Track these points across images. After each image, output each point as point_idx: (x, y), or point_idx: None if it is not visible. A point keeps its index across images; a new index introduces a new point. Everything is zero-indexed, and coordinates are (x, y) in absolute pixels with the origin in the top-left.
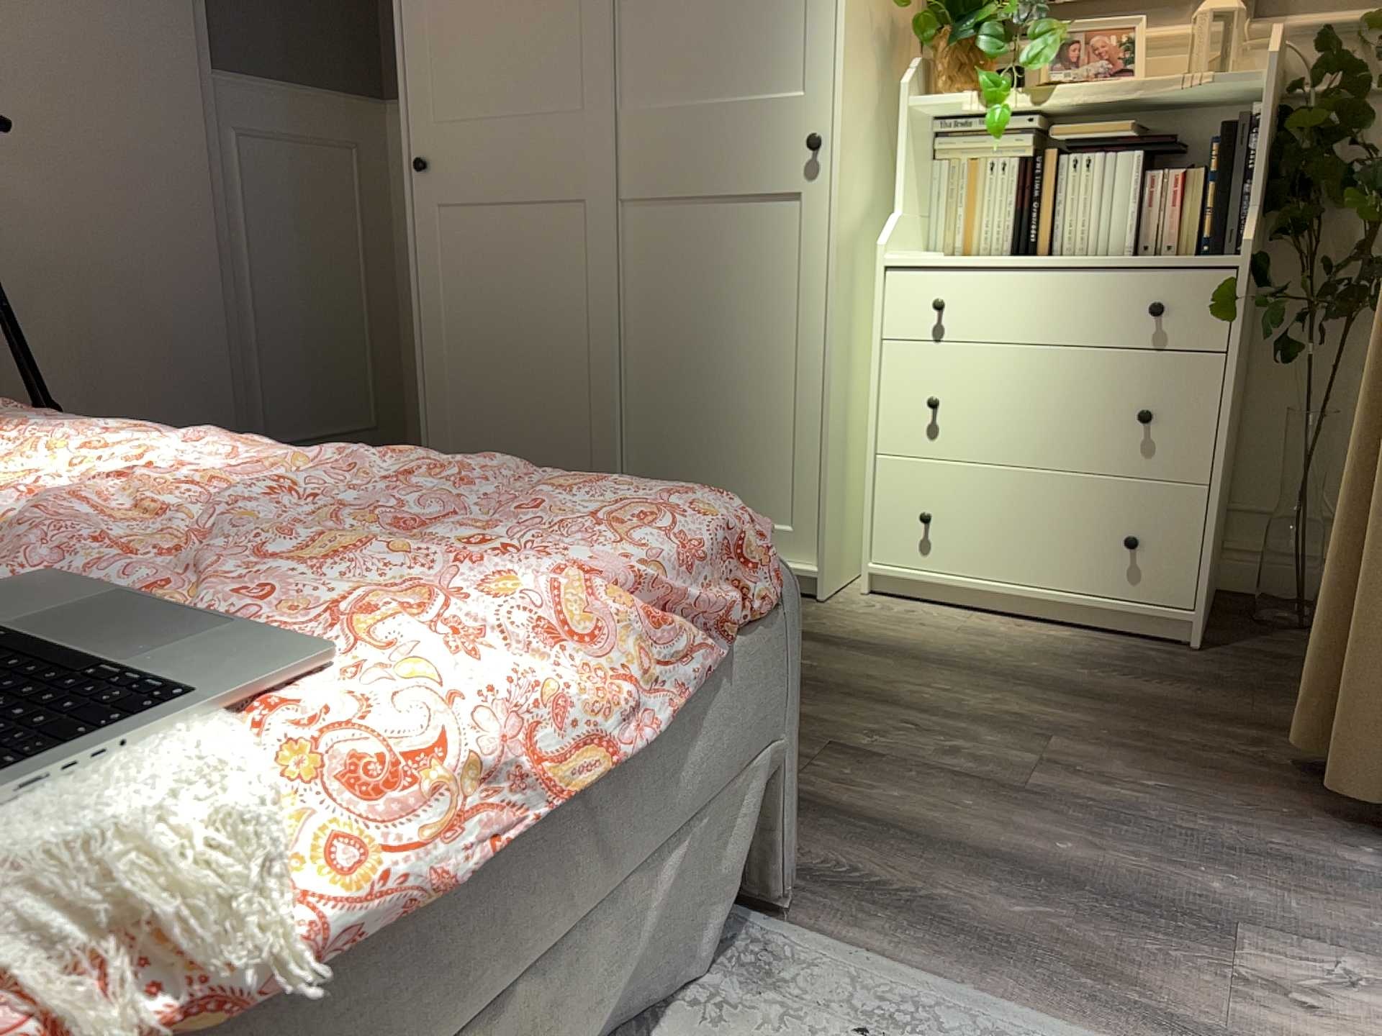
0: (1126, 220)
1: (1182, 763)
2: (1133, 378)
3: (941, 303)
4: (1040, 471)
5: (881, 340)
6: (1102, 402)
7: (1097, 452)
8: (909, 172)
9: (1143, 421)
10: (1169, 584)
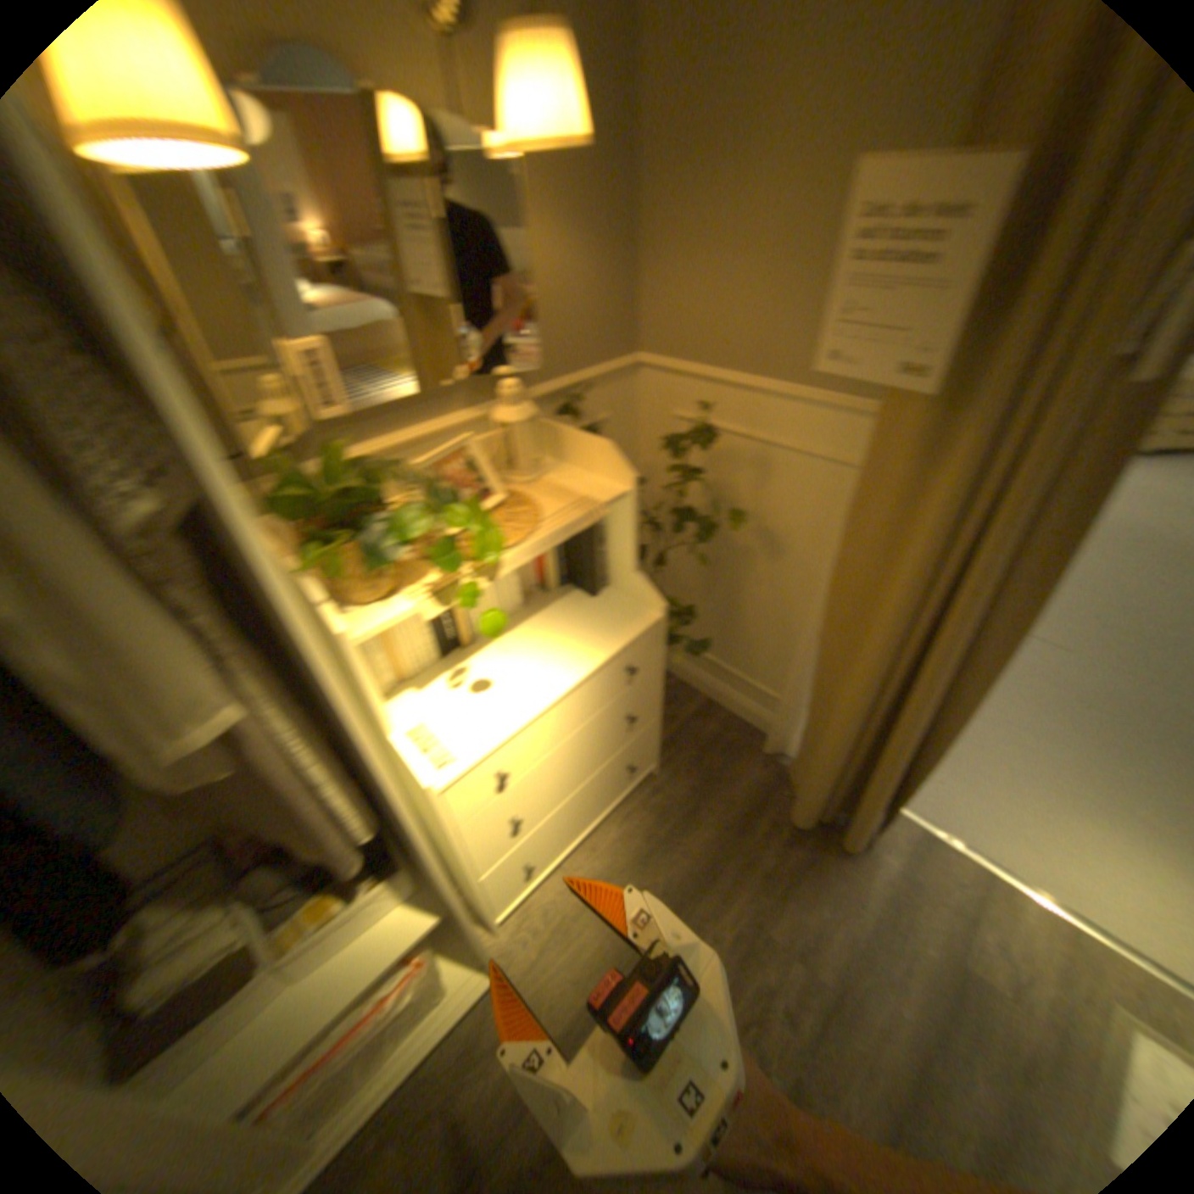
0: (515, 589)
1: (793, 876)
2: (622, 707)
3: (508, 776)
4: (584, 785)
5: (459, 832)
6: (609, 730)
7: (610, 751)
8: (377, 690)
9: (634, 723)
10: (645, 766)
